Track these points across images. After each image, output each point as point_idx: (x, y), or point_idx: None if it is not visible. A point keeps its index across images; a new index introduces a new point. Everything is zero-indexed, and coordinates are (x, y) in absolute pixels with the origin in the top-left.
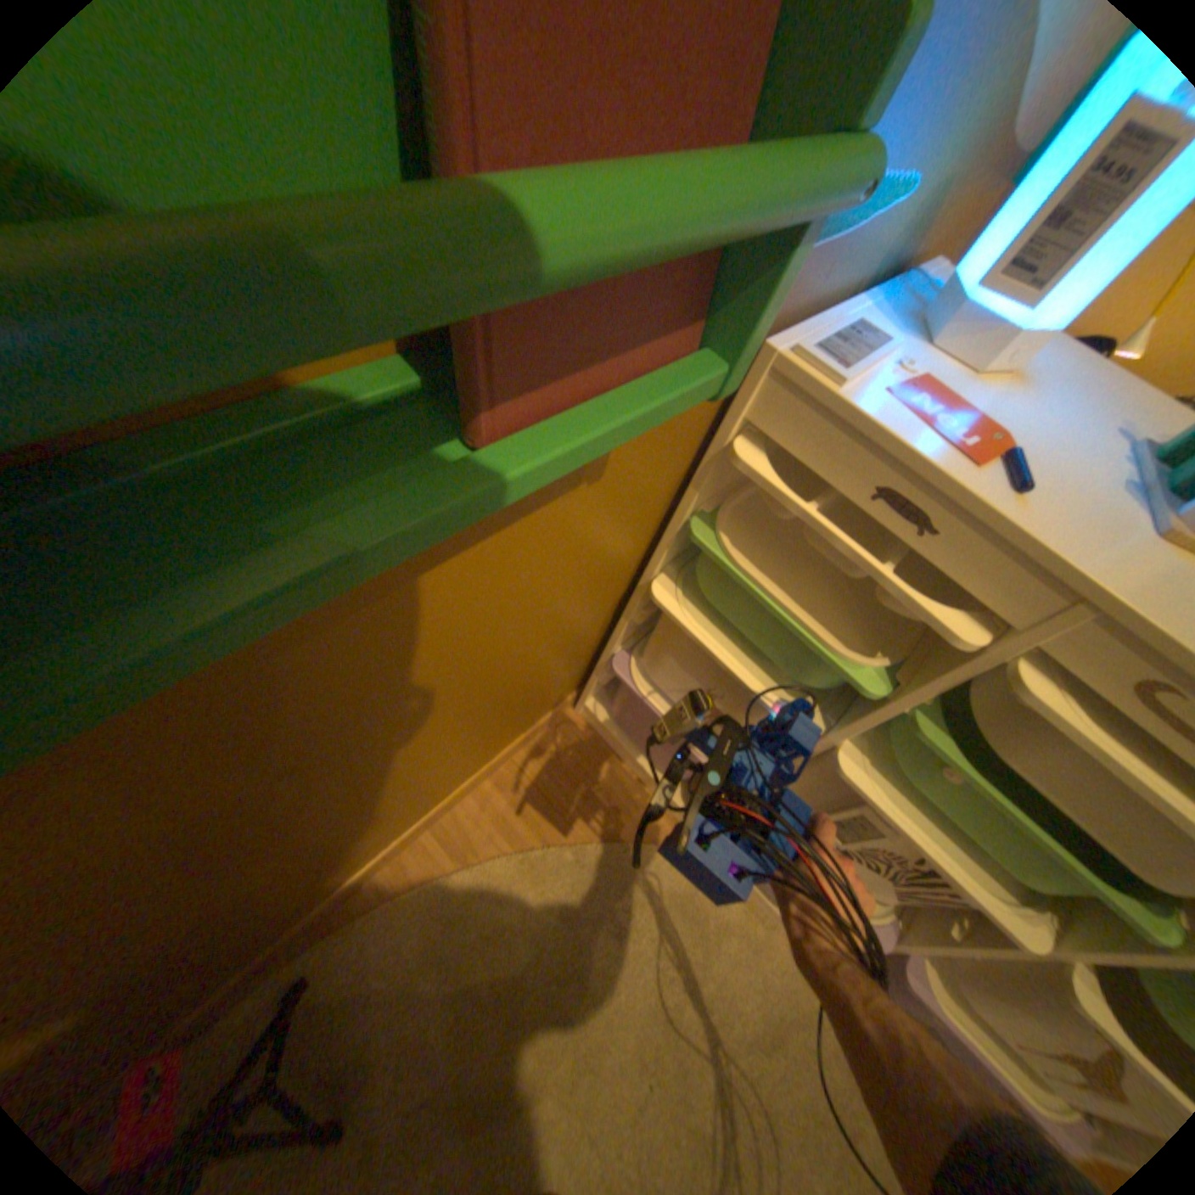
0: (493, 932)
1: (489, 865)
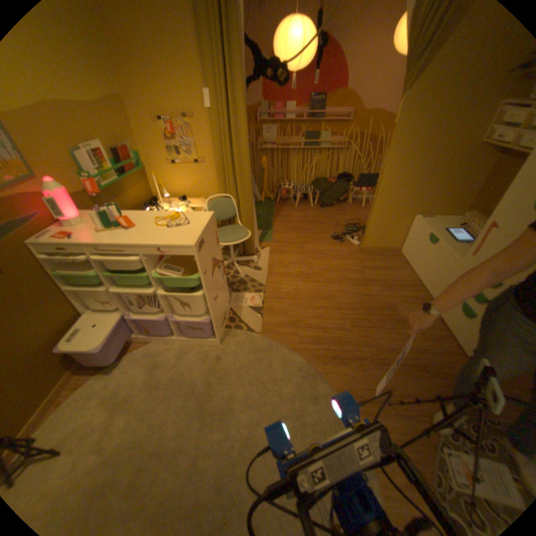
0: (90, 394)
1: (85, 384)
